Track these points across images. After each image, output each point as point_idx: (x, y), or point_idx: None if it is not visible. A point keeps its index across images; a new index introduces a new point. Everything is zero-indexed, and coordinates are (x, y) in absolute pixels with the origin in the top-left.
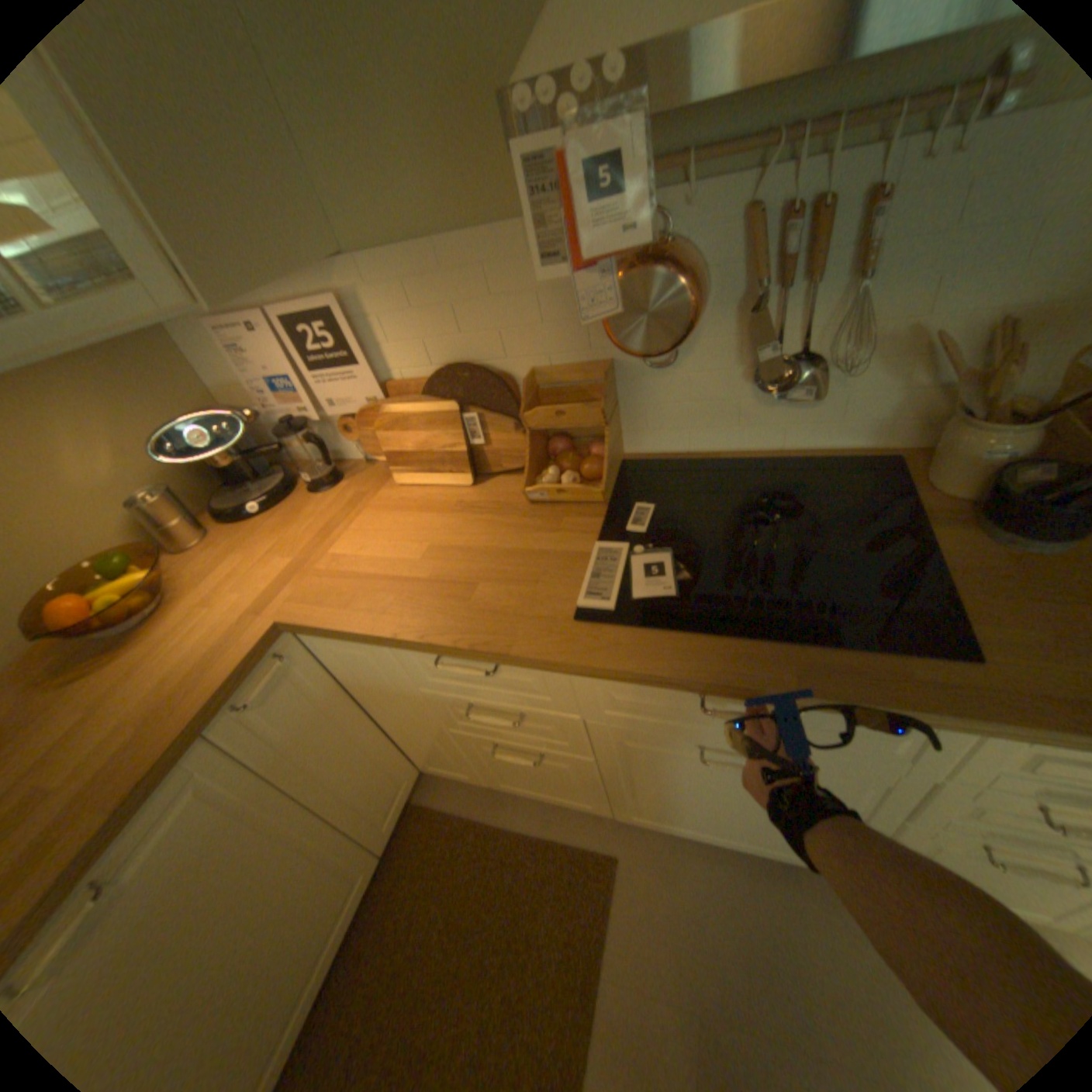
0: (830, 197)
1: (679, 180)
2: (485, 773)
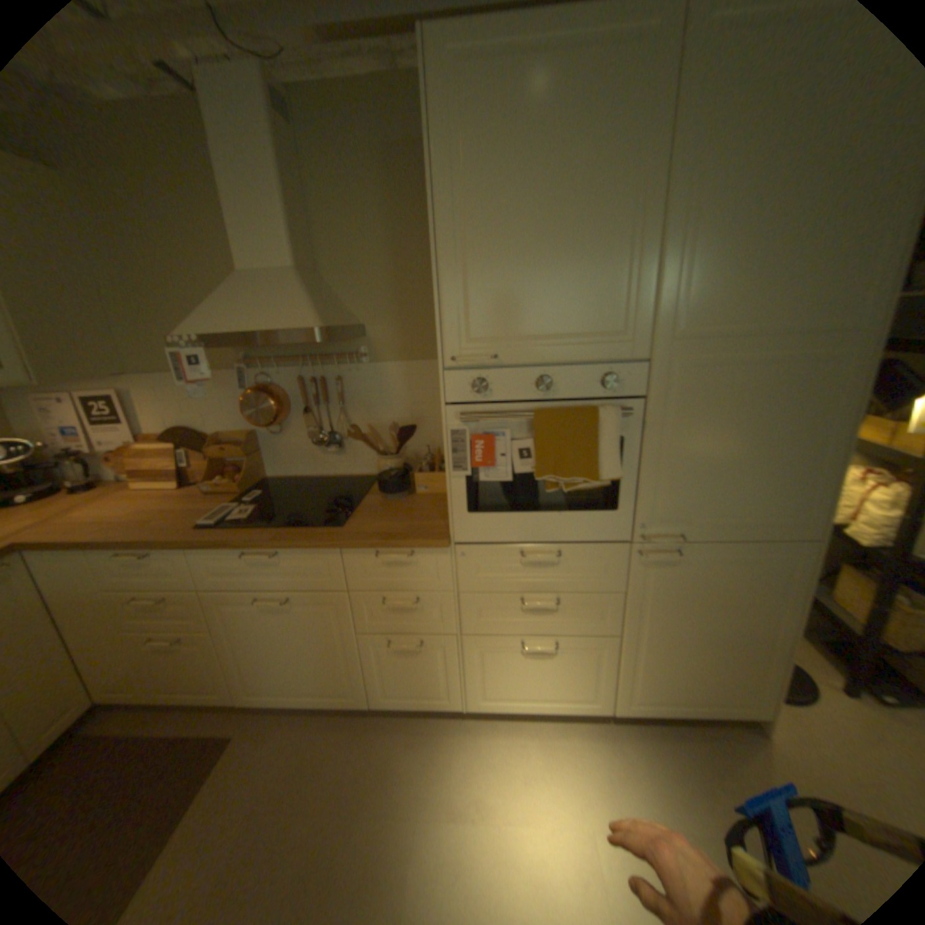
0: (321, 379)
1: (273, 368)
2: (146, 683)
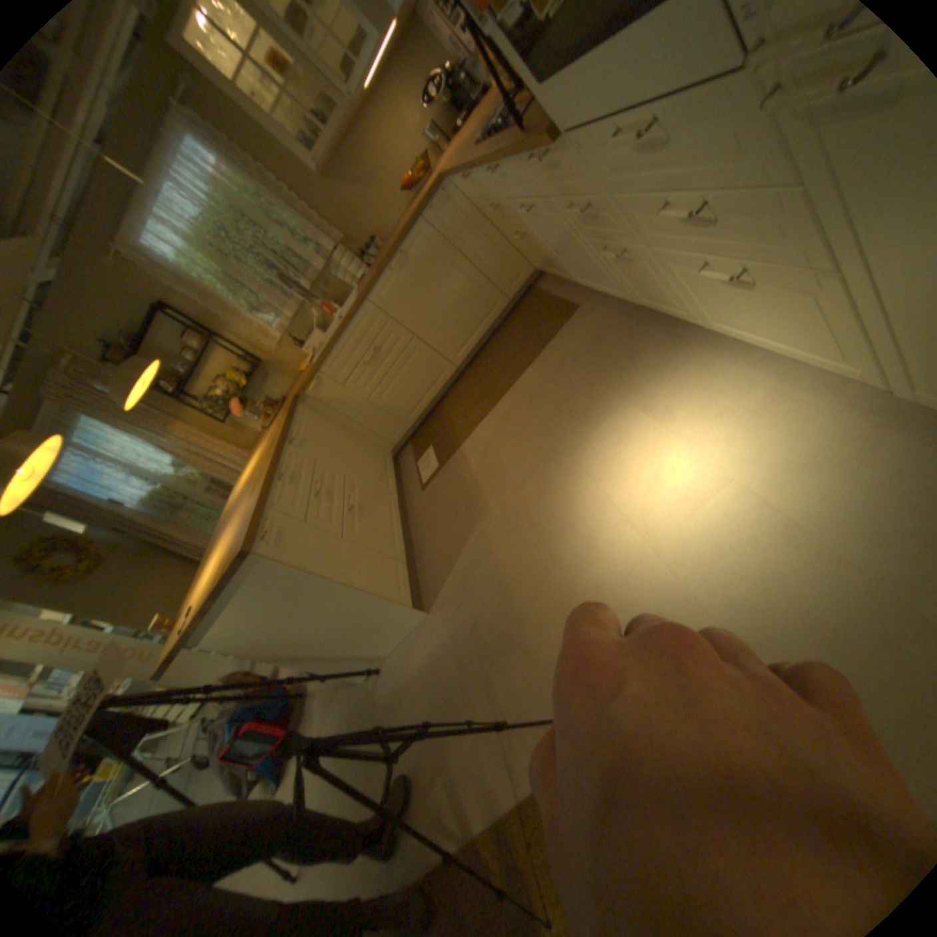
0: None
1: None
2: (539, 258)
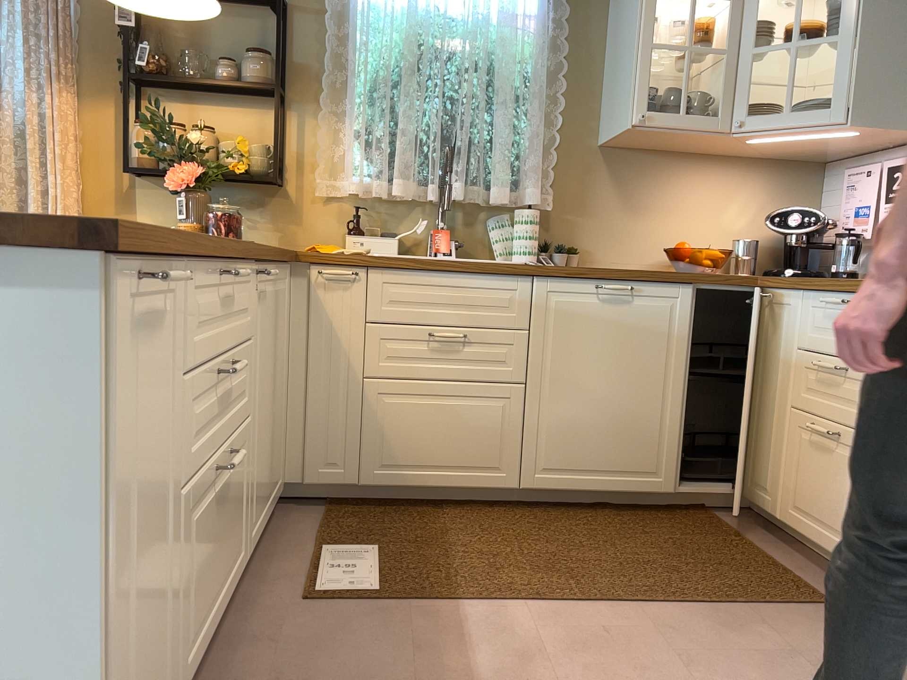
0: None
1: None
2: (788, 487)
